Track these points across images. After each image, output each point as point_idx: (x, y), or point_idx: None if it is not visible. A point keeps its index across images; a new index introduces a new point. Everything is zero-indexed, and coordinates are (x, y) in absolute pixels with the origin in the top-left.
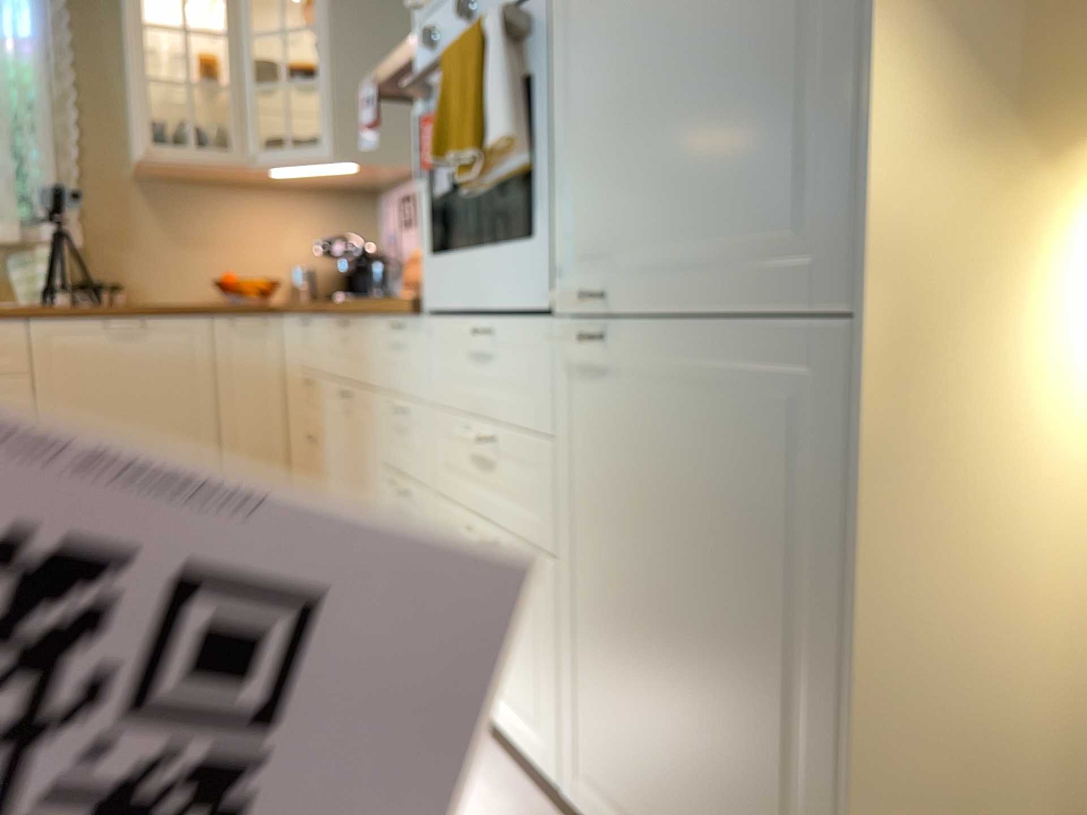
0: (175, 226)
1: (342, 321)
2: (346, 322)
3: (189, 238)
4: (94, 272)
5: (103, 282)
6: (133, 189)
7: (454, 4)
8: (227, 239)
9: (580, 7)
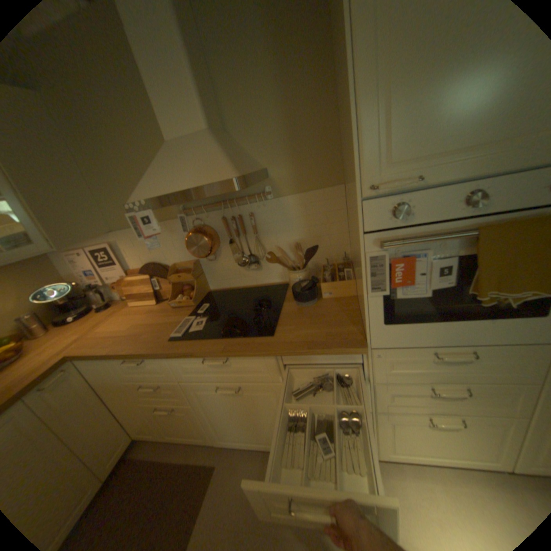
0: None
1: (214, 357)
2: (222, 357)
3: None
4: None
5: None
6: None
7: (440, 193)
8: None
9: None
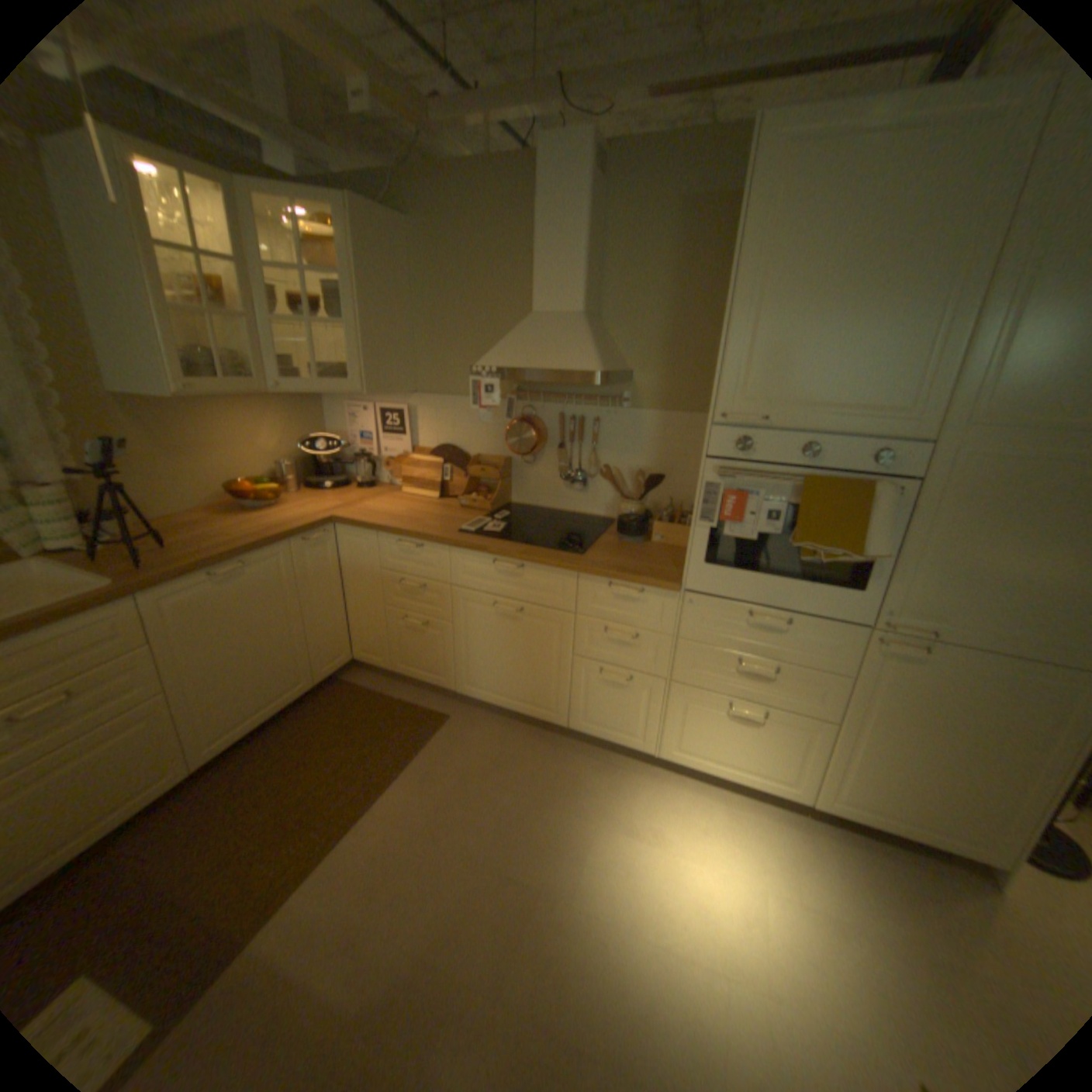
0: (163, 441)
1: (508, 561)
2: (516, 564)
3: (178, 450)
4: (89, 501)
5: (101, 510)
6: (113, 408)
7: (780, 437)
8: (212, 446)
9: (946, 503)
